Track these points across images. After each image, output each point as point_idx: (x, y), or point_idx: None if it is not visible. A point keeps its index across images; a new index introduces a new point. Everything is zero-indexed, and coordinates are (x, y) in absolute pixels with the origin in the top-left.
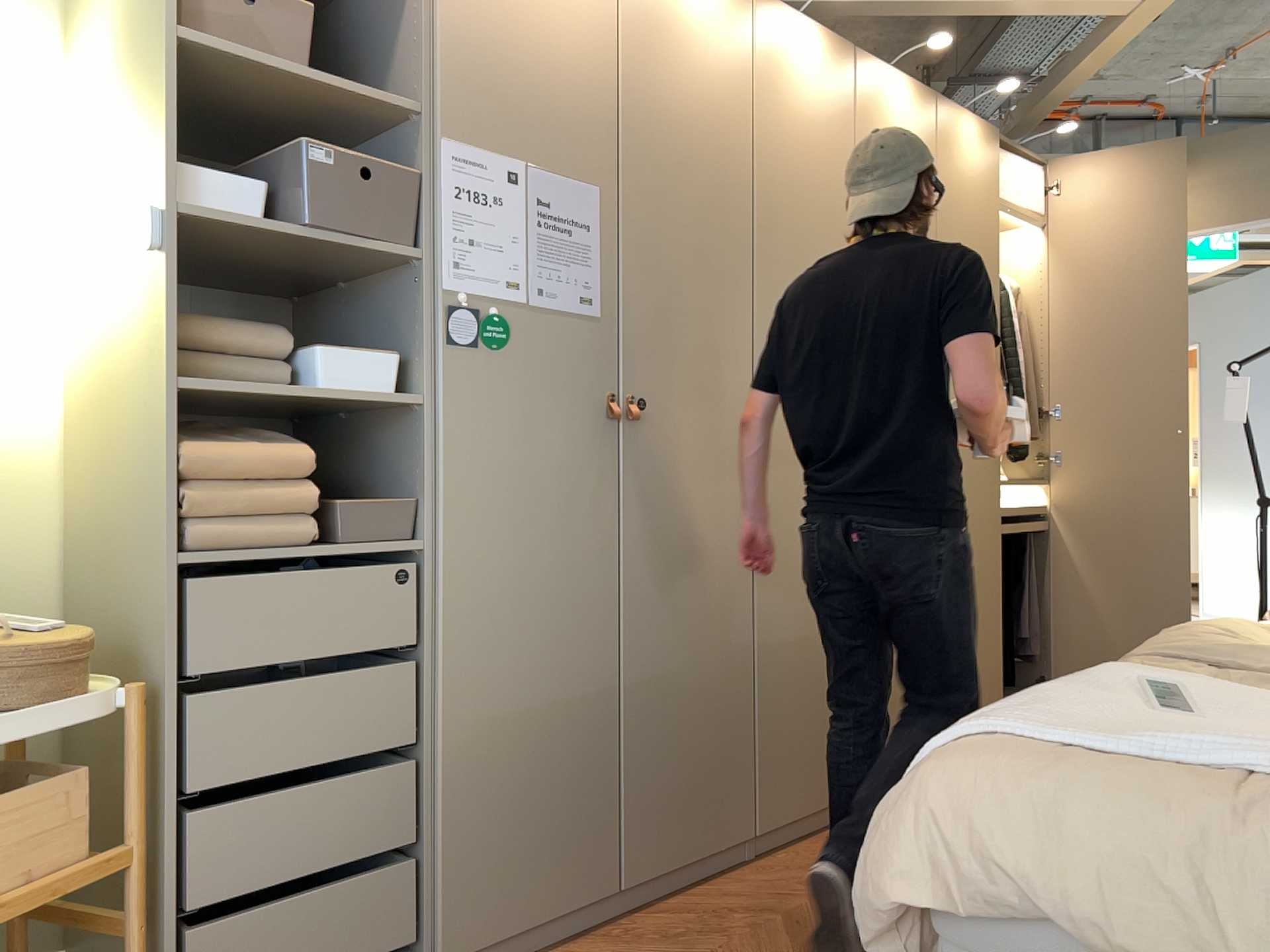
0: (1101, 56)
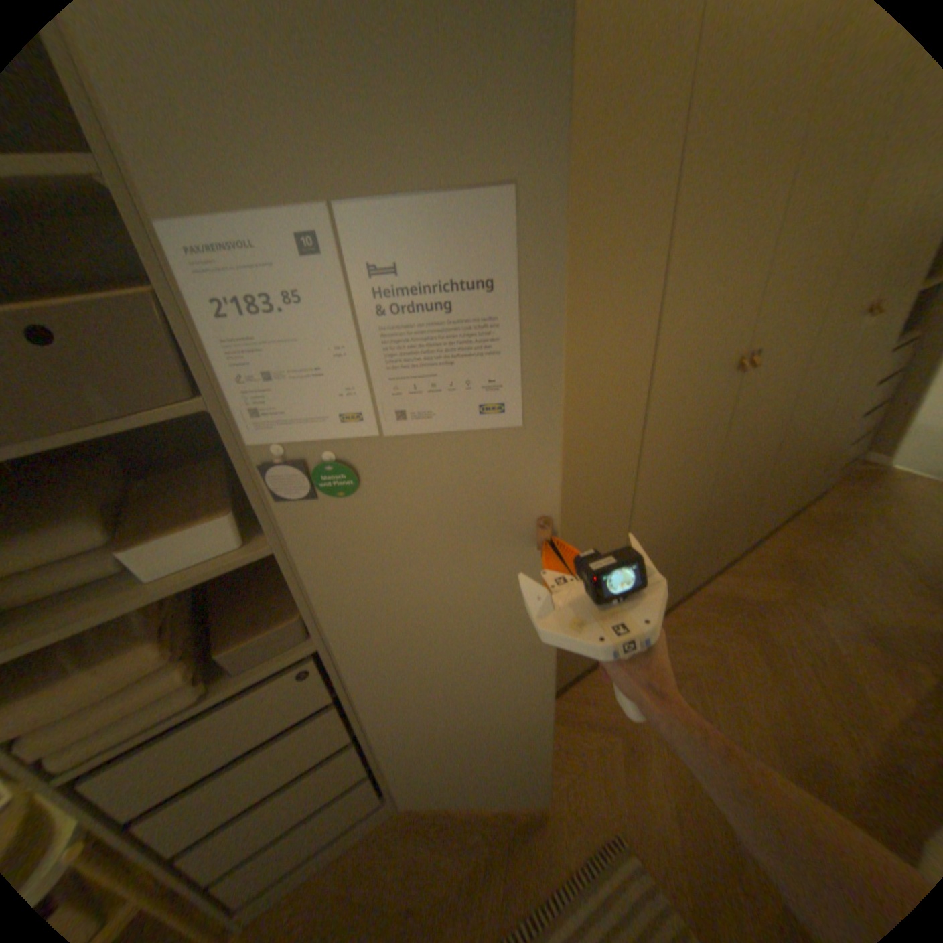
0: None
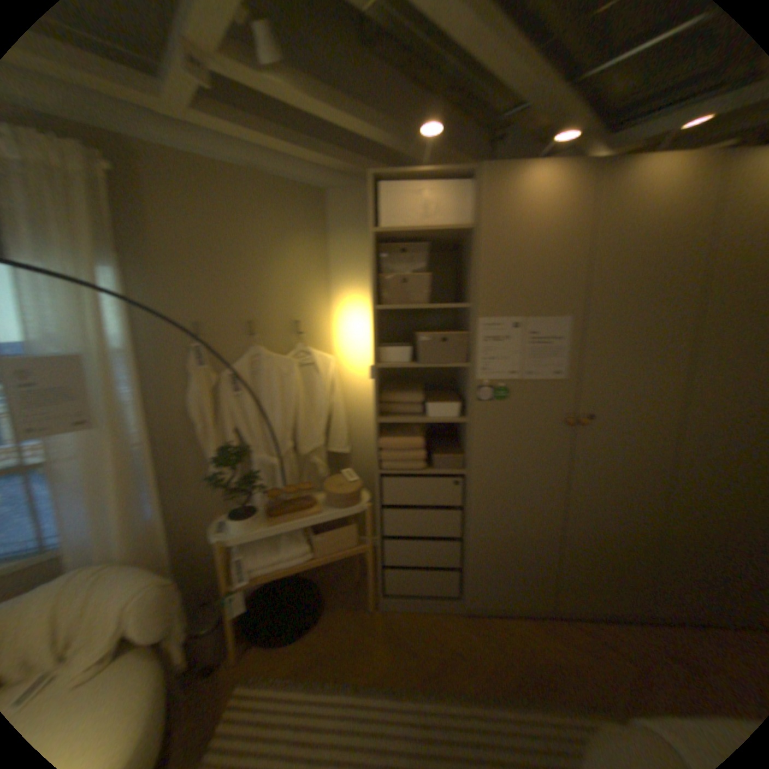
0: None
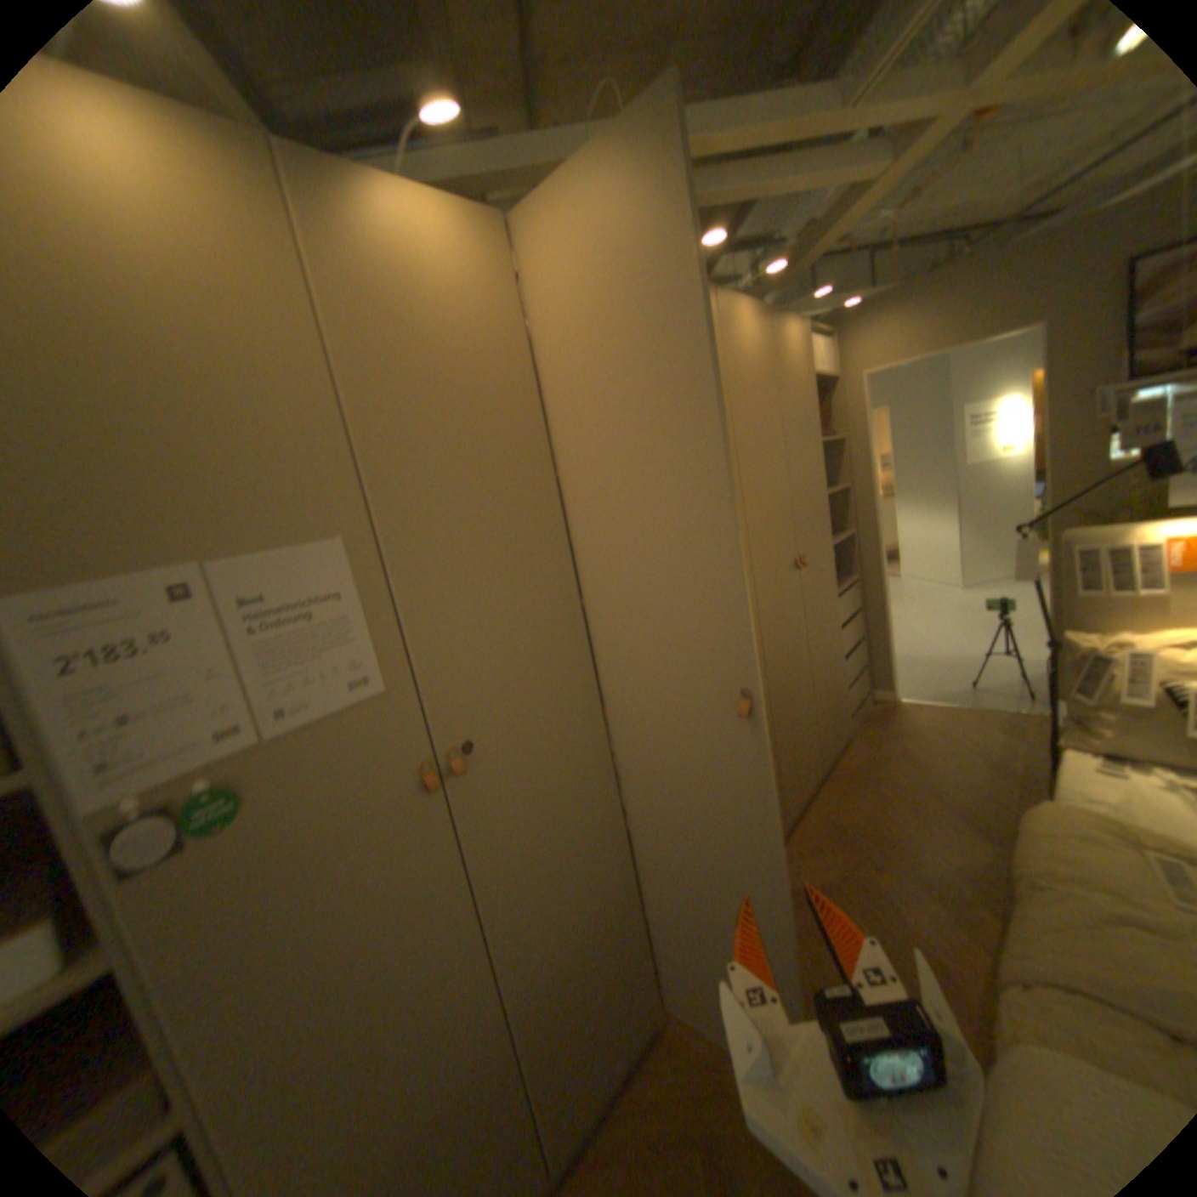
0: (839, 222)
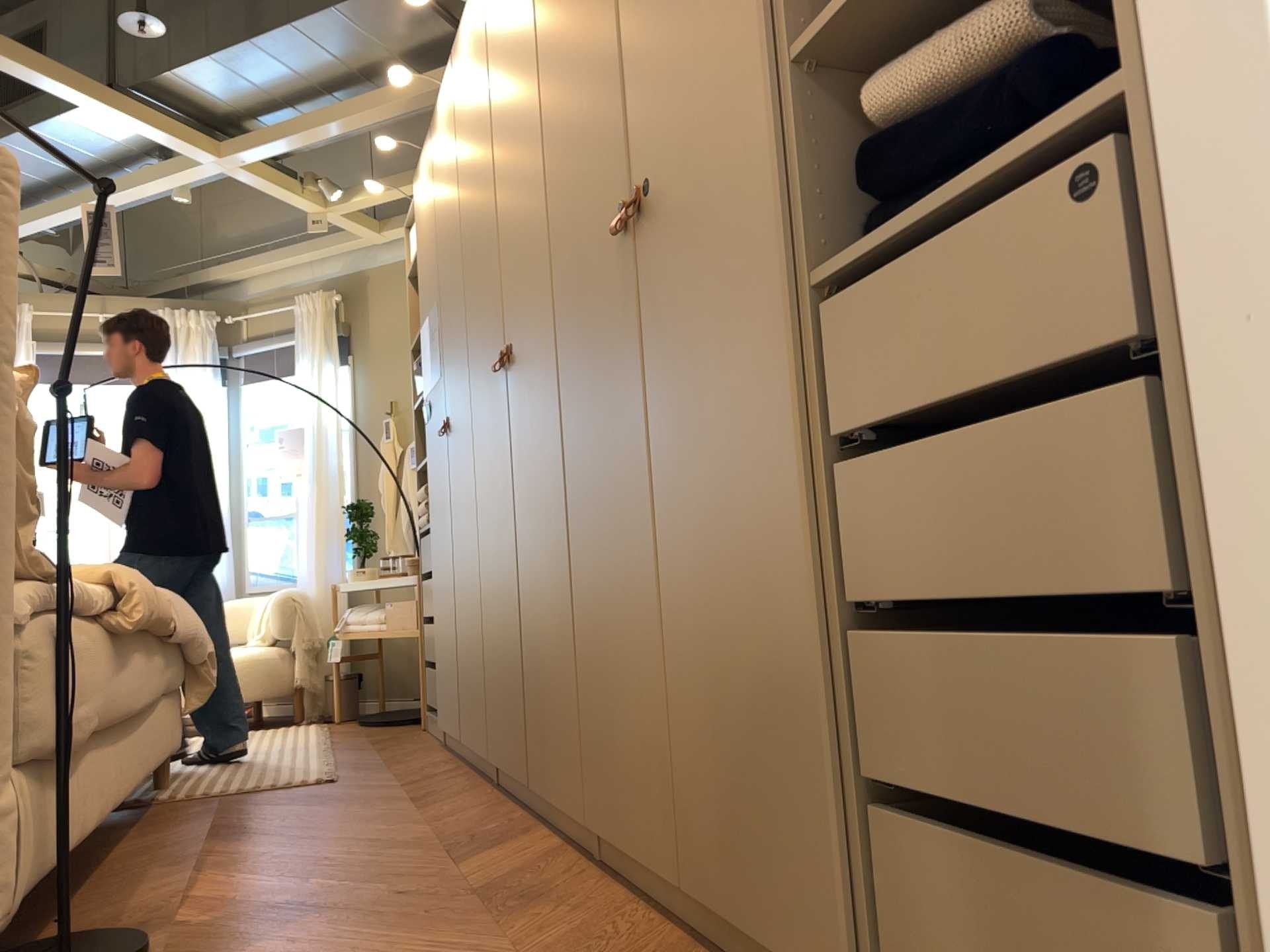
0: None
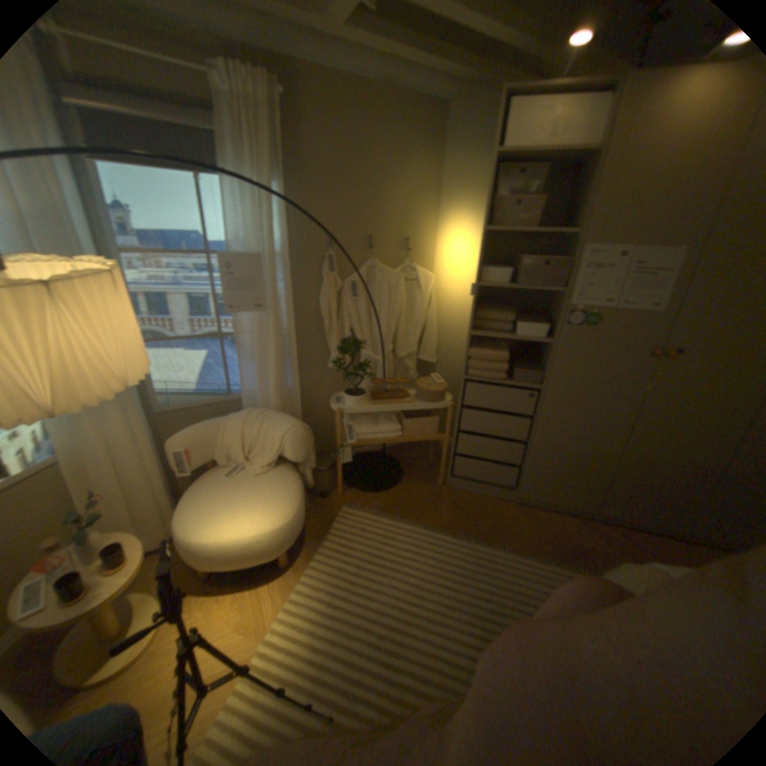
0: None
